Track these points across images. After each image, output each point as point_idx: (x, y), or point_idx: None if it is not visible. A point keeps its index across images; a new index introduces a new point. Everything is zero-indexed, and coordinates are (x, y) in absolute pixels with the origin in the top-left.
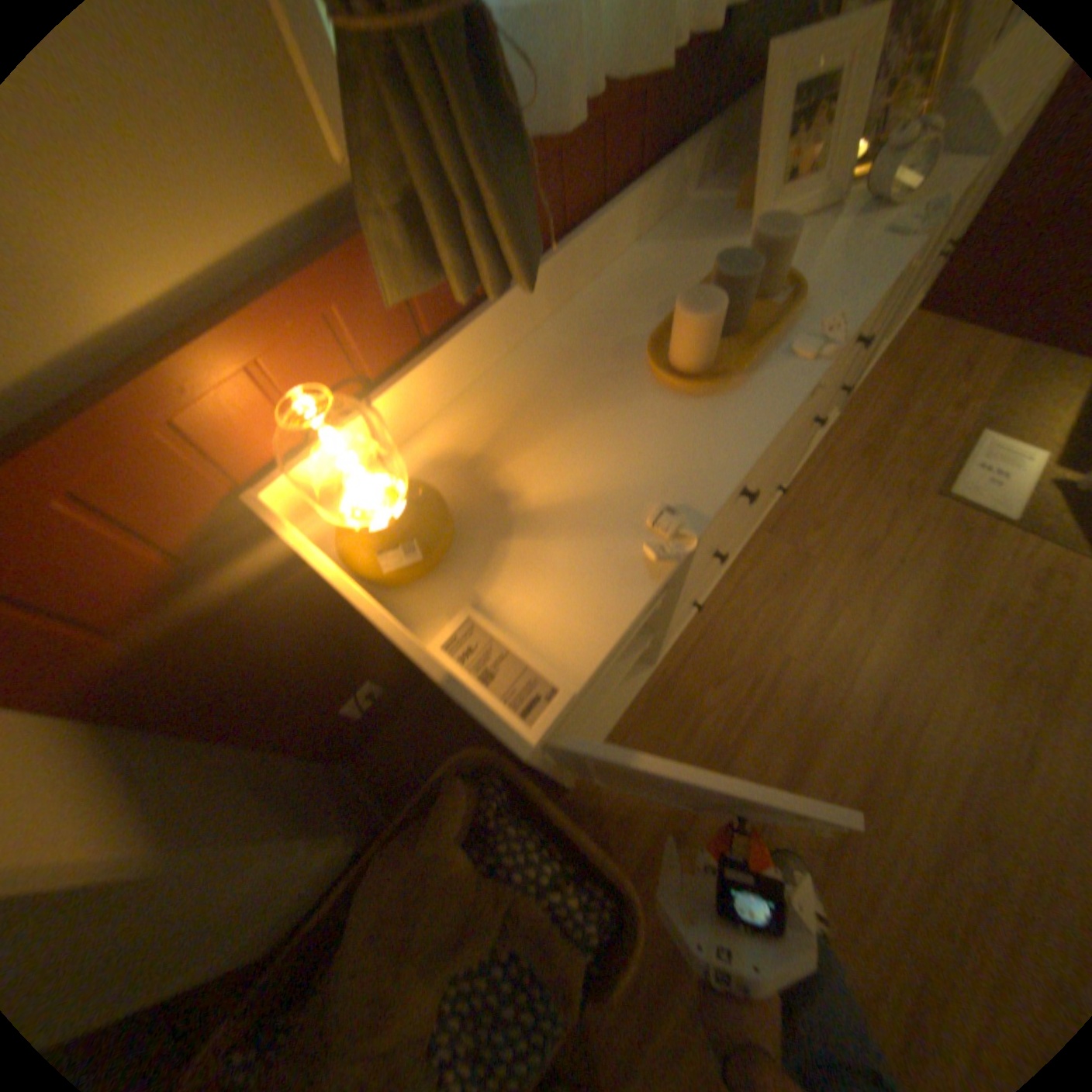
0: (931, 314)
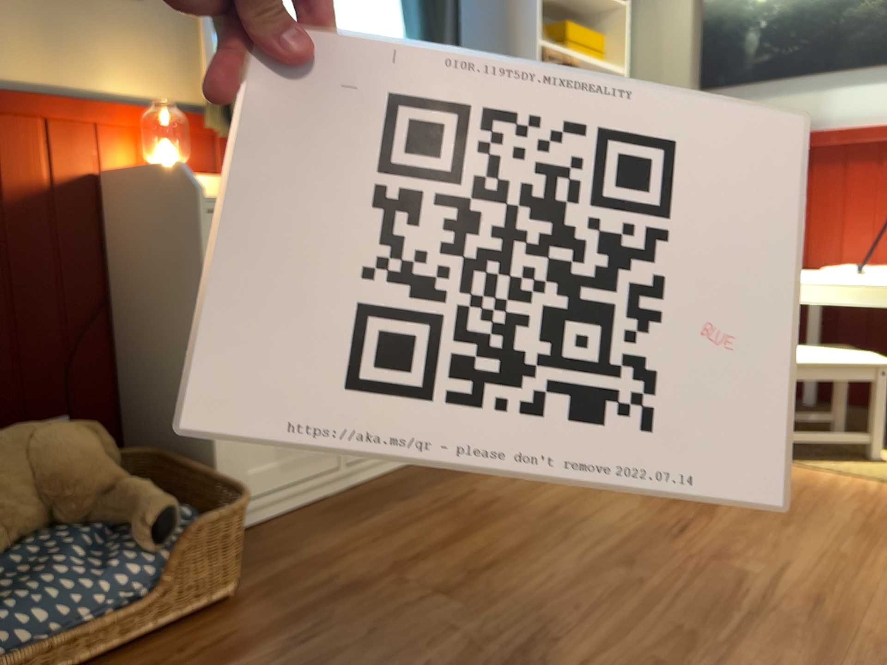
0: None
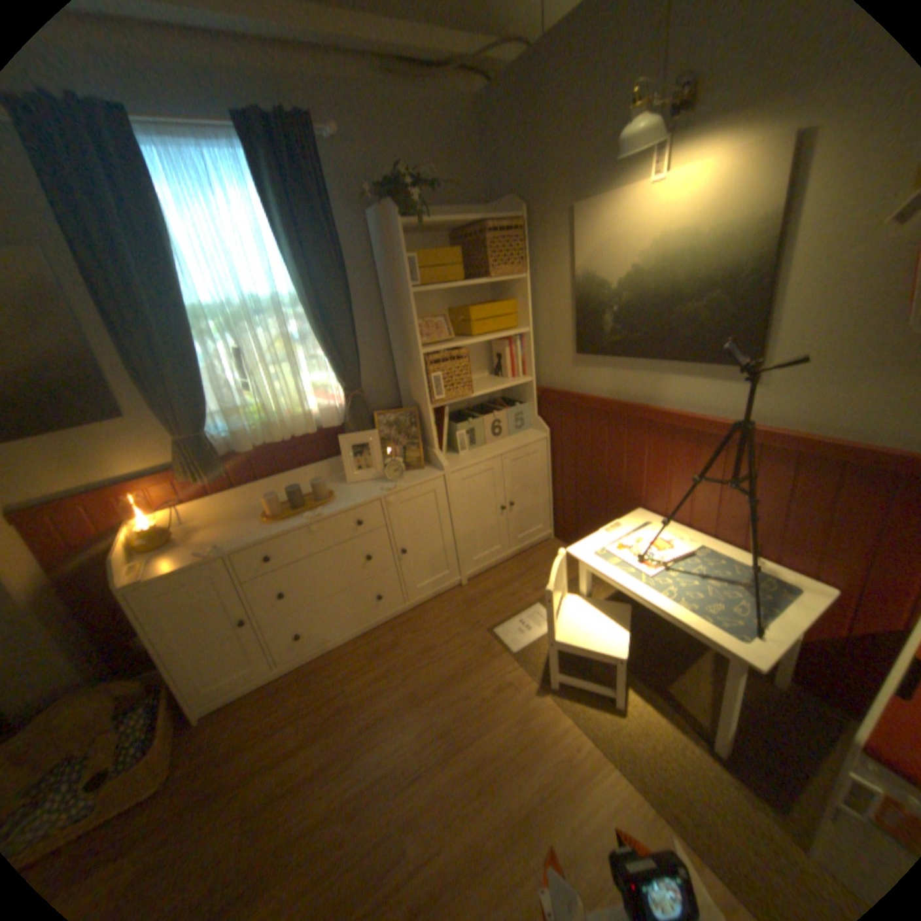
0: (560, 543)
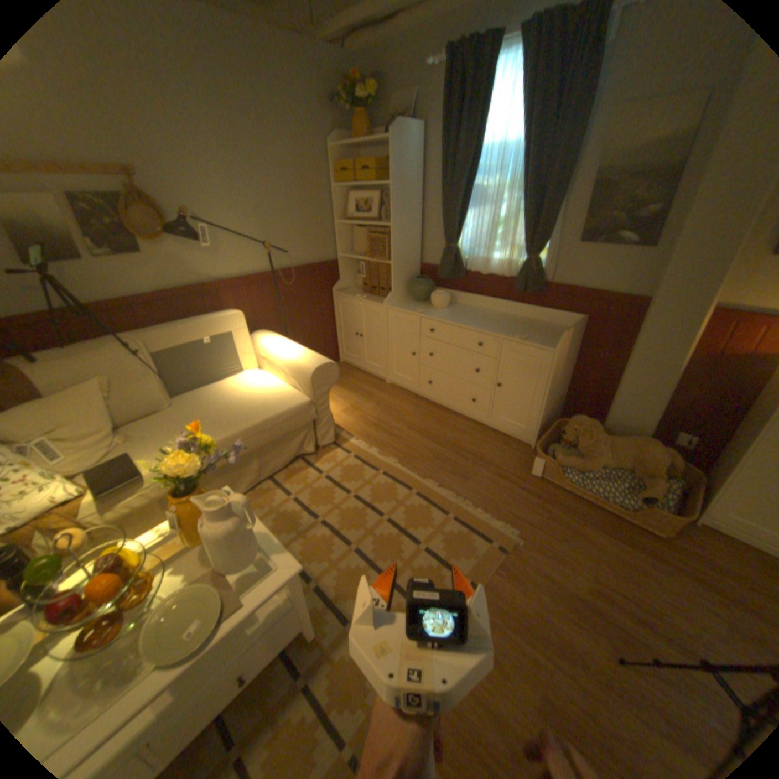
0: None
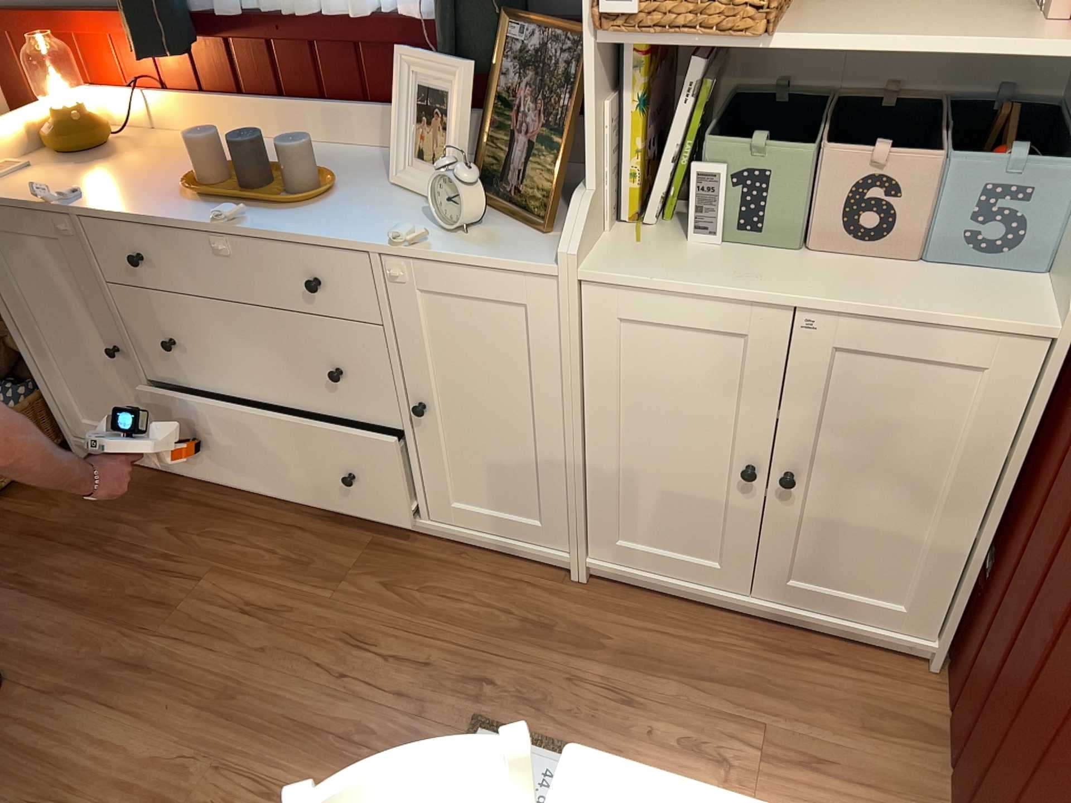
0: (940, 695)
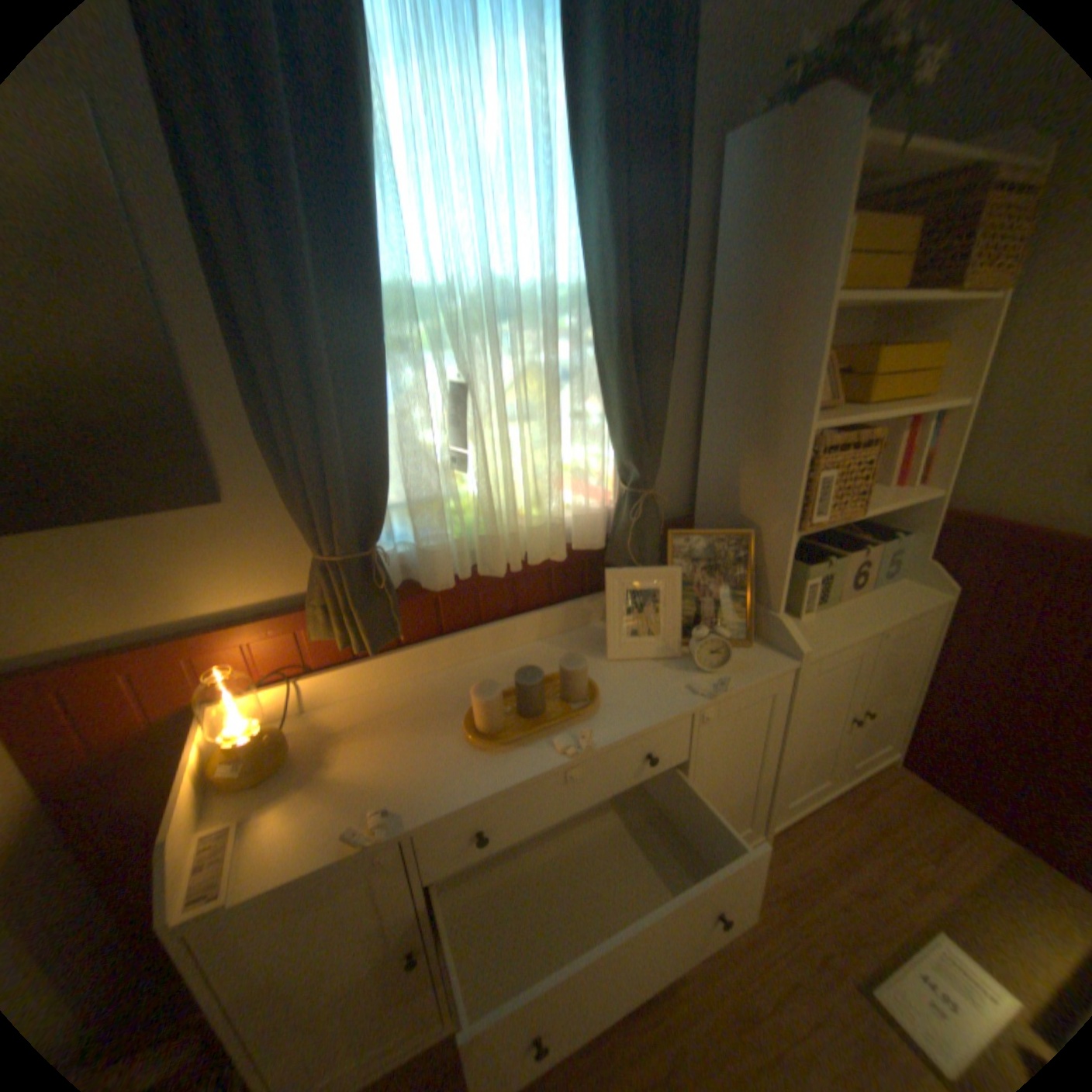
0: (919, 778)
